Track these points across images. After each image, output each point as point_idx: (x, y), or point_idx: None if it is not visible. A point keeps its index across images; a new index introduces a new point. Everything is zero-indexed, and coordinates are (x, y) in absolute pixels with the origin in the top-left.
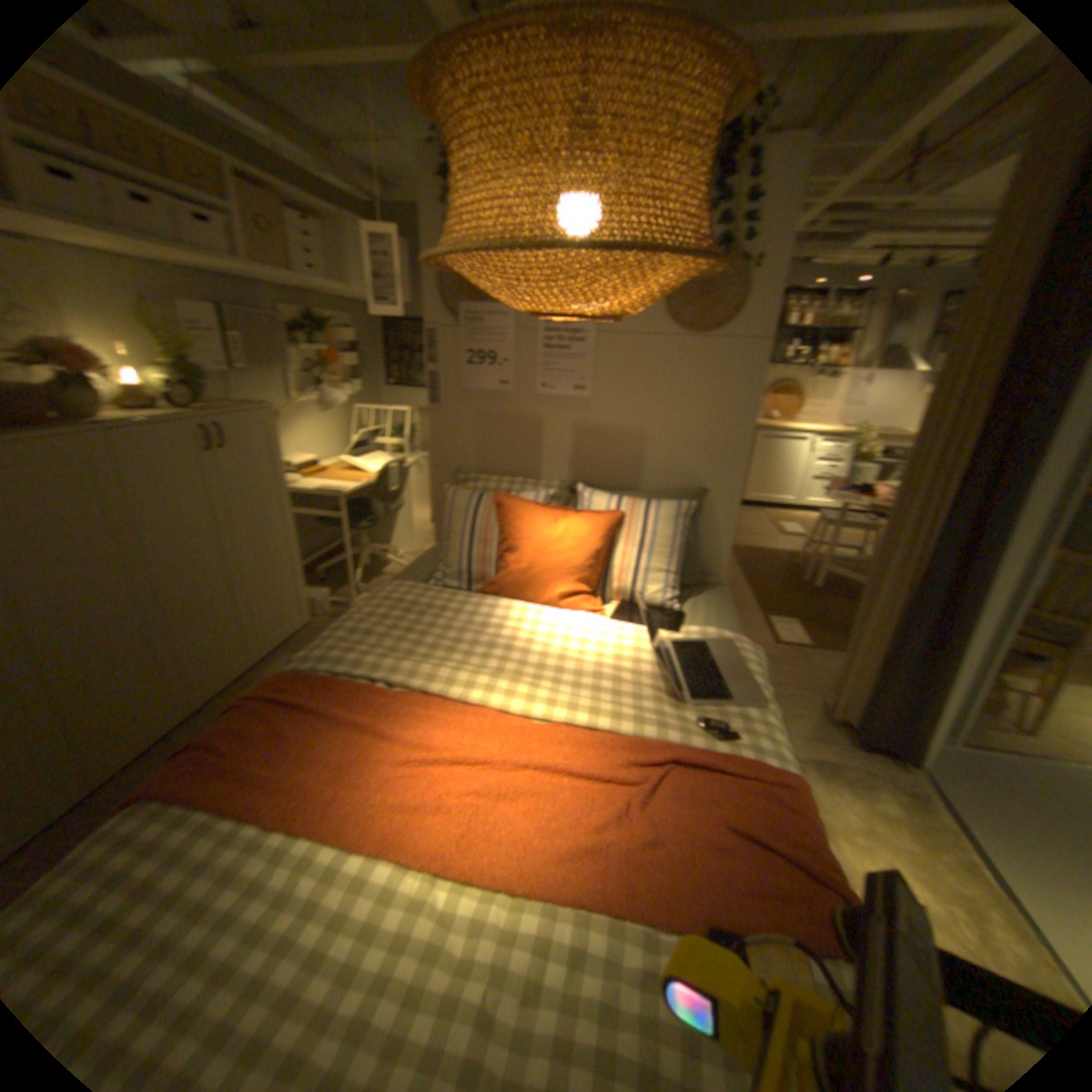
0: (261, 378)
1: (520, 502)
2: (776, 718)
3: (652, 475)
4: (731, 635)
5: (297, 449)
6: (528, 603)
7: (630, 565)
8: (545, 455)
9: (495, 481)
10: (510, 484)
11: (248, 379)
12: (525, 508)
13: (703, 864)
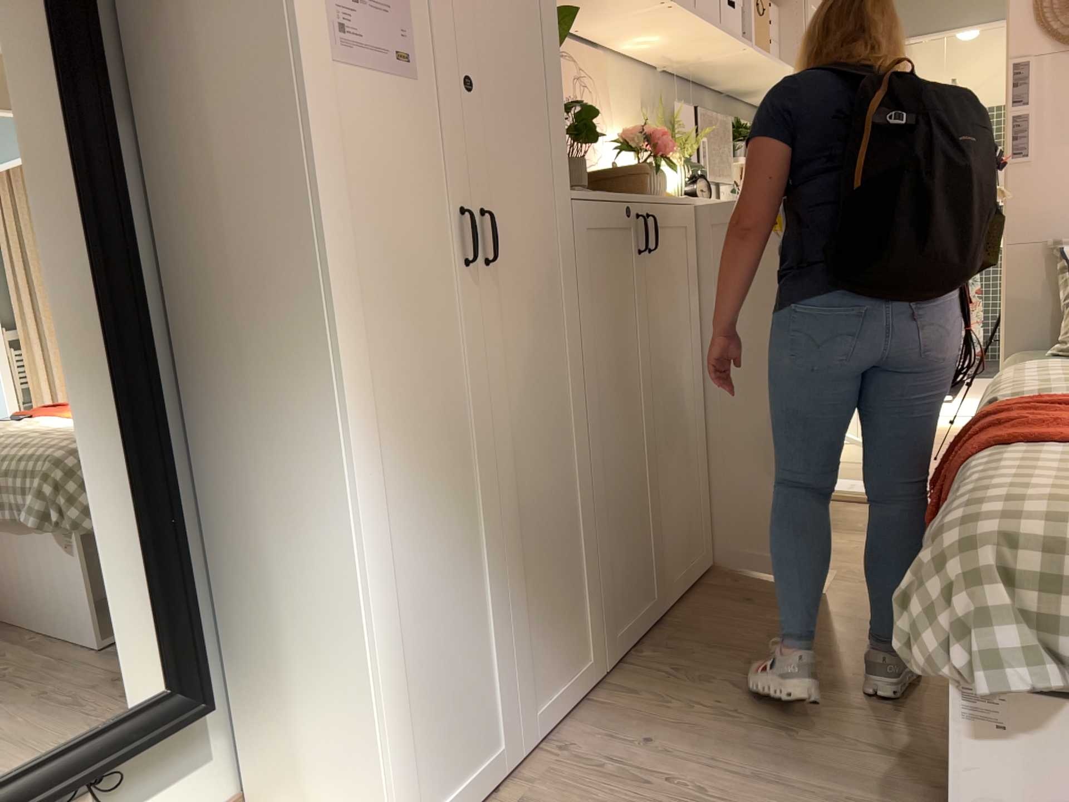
0: None
1: None
2: None
3: None
4: None
5: None
6: None
7: None
8: None
9: None
10: None
11: None
12: None
13: None
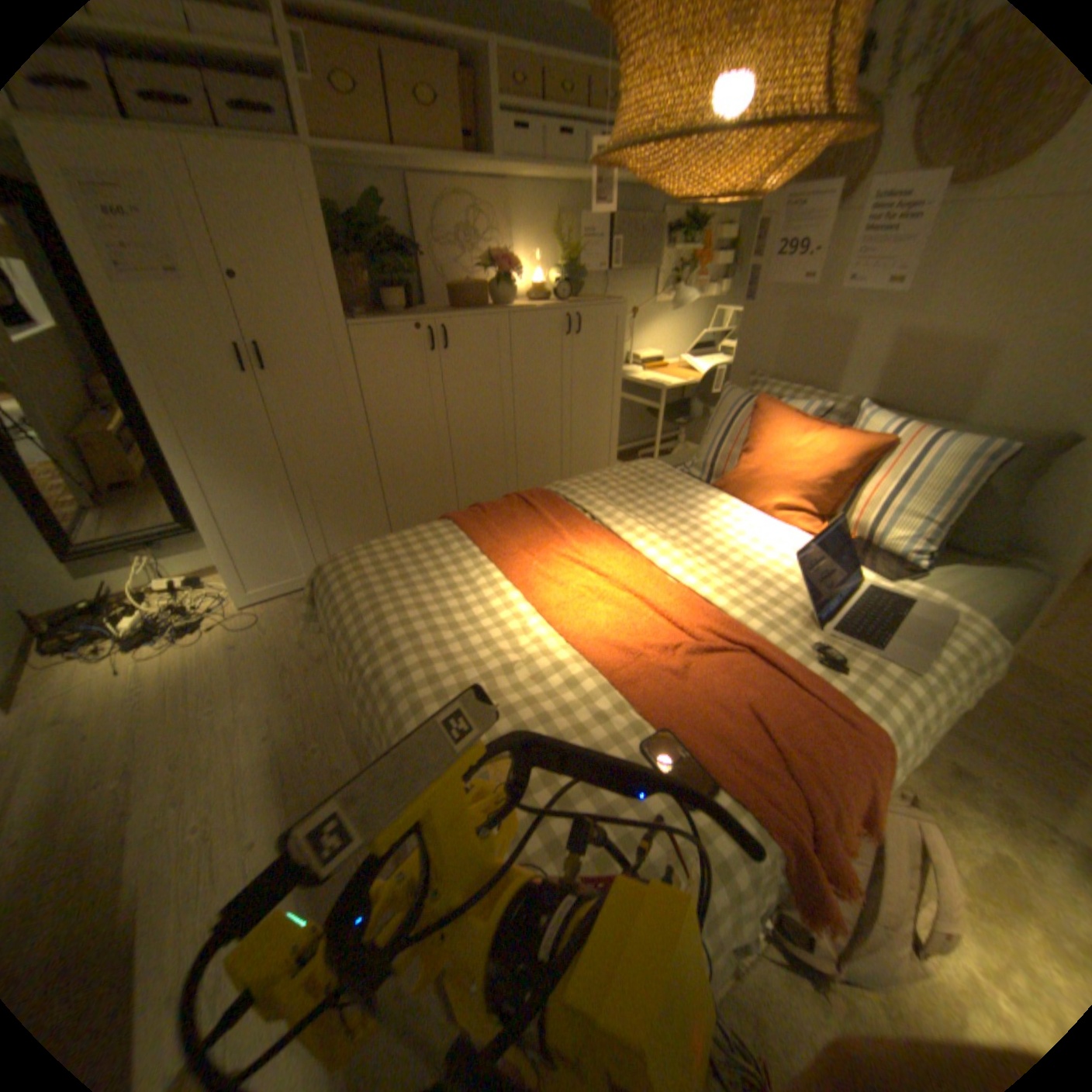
0: (638, 280)
1: (782, 408)
2: (926, 692)
3: (995, 406)
4: (972, 613)
5: (653, 347)
6: (746, 506)
7: (883, 501)
8: (853, 365)
9: (784, 389)
10: (798, 393)
11: (627, 281)
12: (781, 414)
13: (705, 709)
